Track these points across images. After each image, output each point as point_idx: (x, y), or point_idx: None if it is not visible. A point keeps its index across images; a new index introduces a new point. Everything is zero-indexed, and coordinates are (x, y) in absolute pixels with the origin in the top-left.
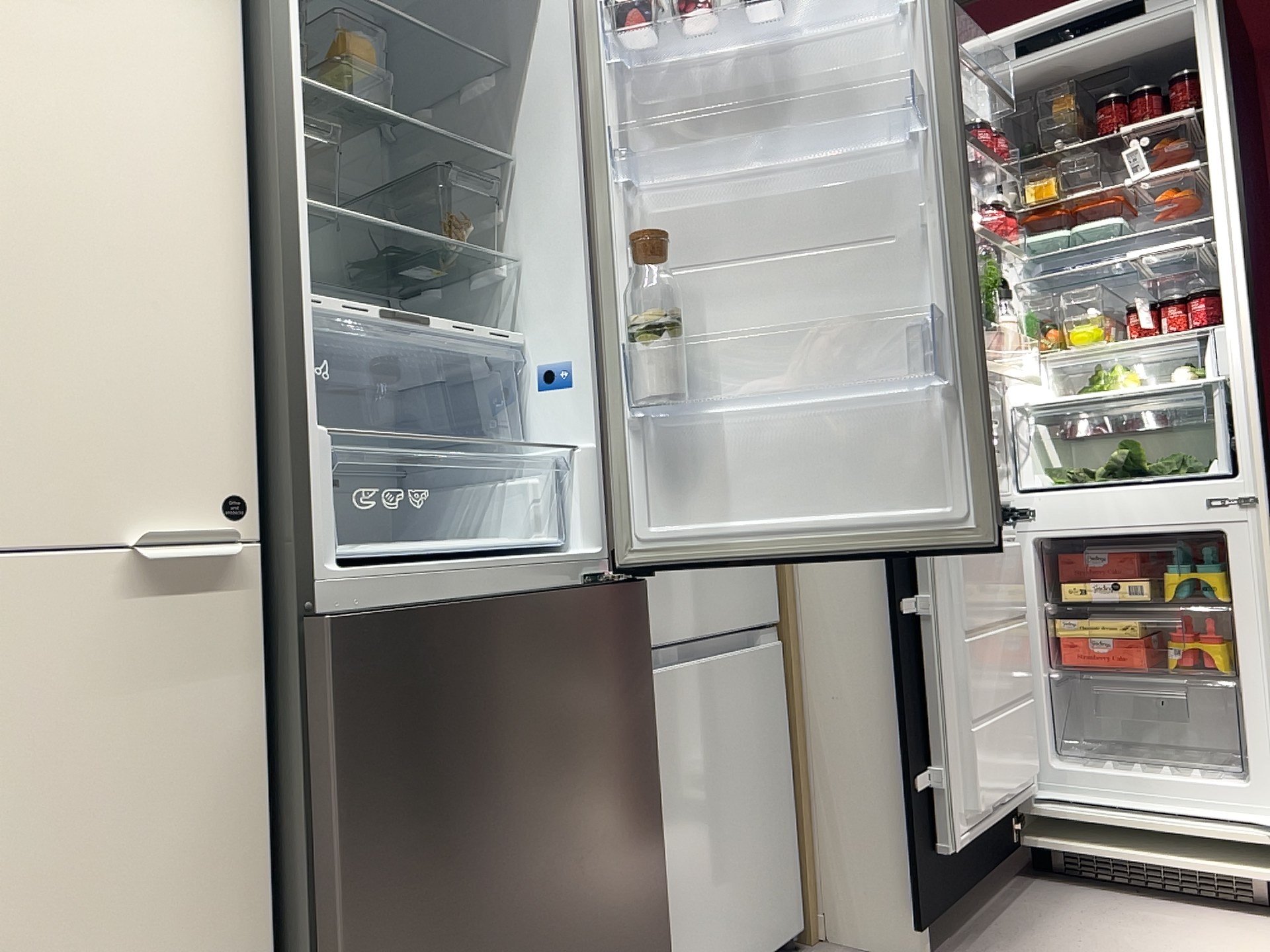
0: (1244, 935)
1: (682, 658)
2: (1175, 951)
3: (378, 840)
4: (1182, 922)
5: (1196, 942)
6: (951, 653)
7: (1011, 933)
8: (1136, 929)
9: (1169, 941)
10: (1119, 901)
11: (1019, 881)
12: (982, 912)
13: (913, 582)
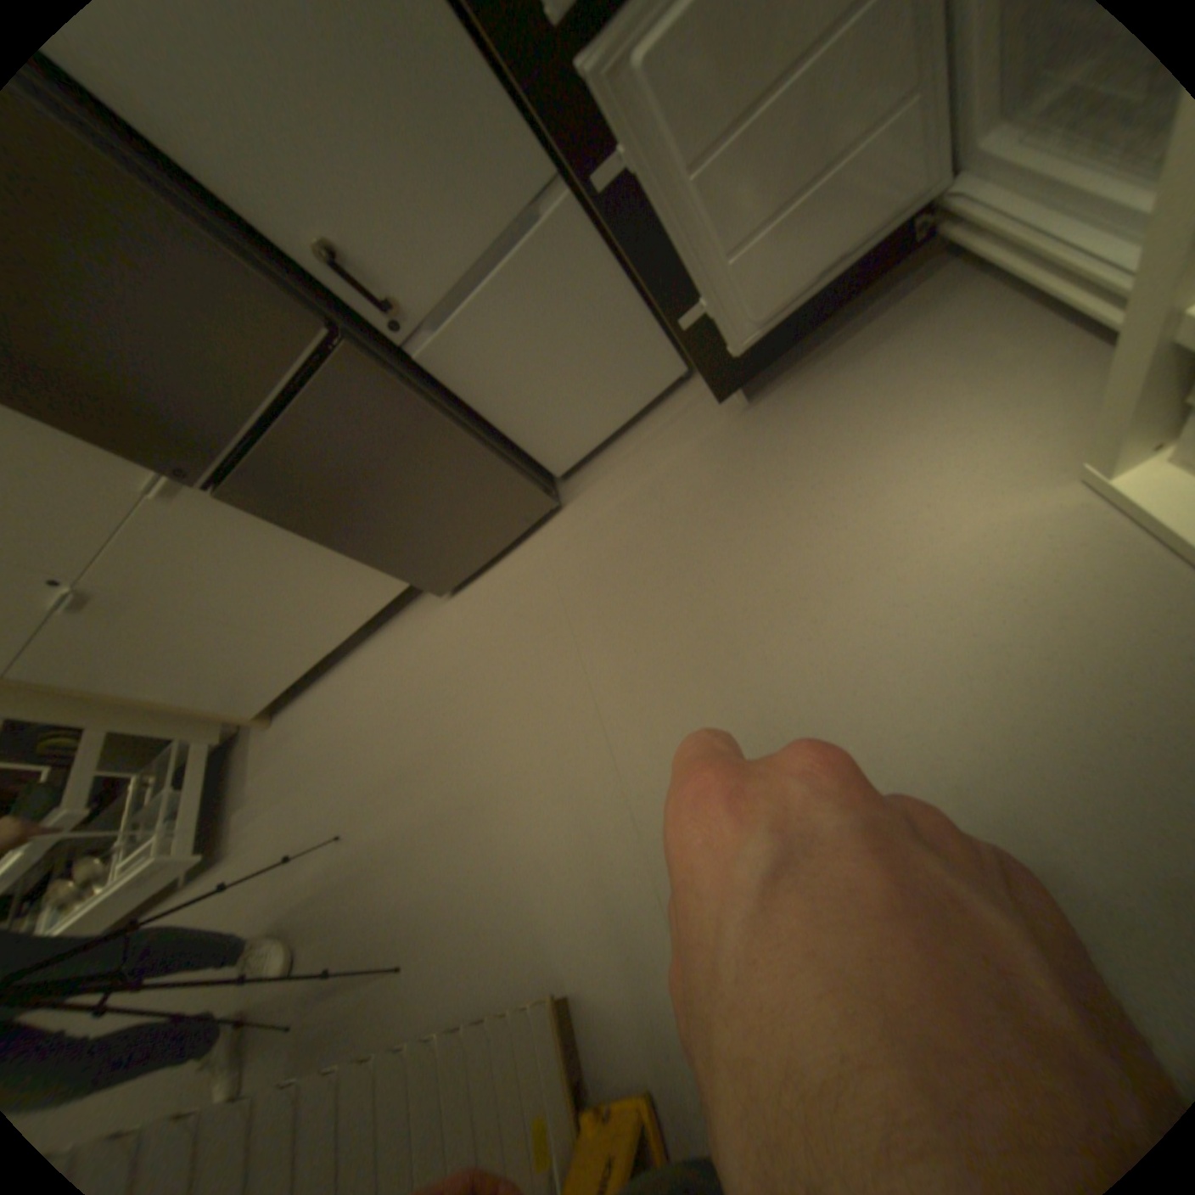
0: (1044, 384)
1: (461, 291)
2: (937, 408)
3: (320, 529)
4: (1005, 354)
5: (975, 394)
6: (678, 189)
7: (832, 365)
8: (942, 366)
9: (951, 389)
10: (985, 309)
11: (924, 266)
12: (839, 329)
13: (599, 131)
